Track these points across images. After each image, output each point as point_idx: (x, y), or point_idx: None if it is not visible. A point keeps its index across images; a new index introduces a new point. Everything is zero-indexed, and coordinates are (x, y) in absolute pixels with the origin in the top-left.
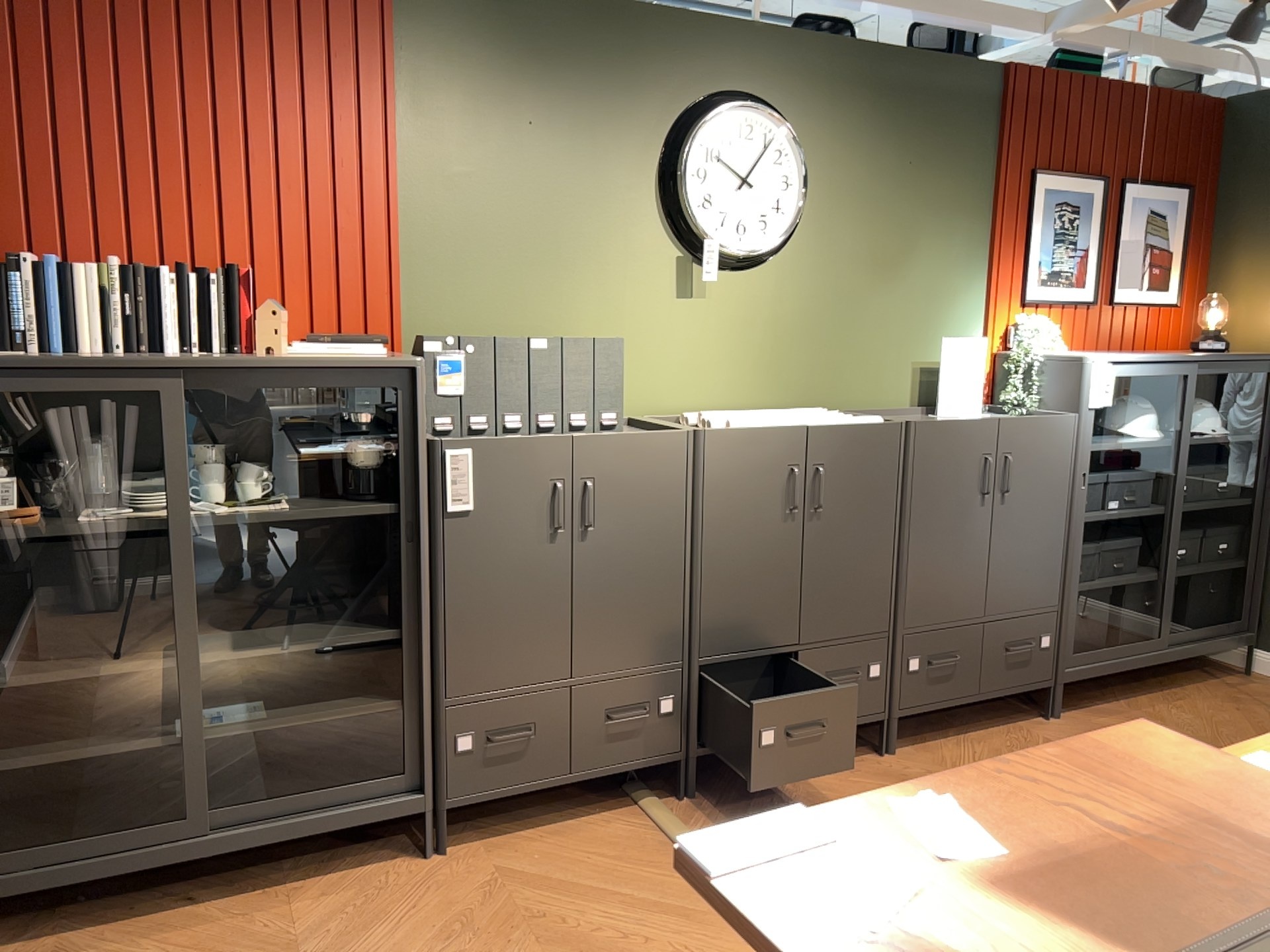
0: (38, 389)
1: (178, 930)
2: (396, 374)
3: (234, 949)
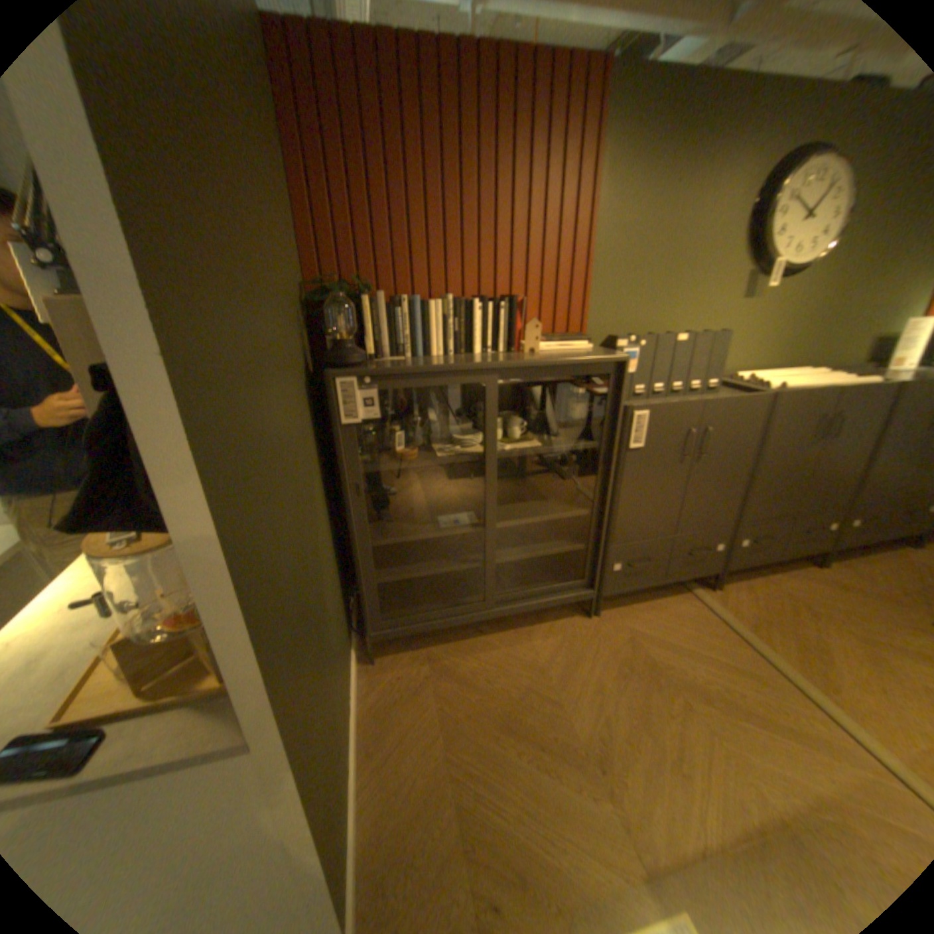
0: (422, 385)
1: (483, 653)
2: (612, 365)
3: (516, 670)
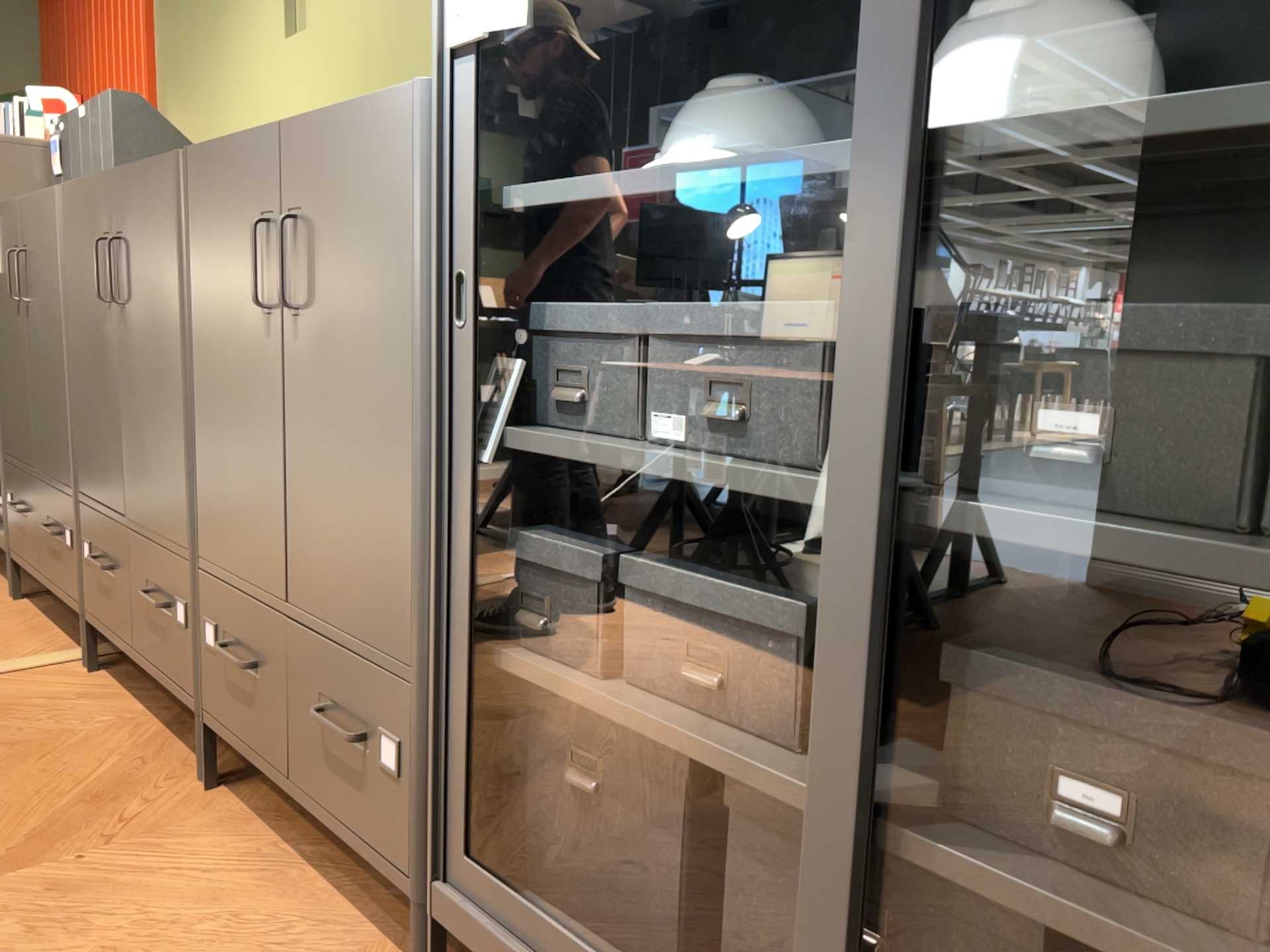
0: None
1: None
2: None
3: None
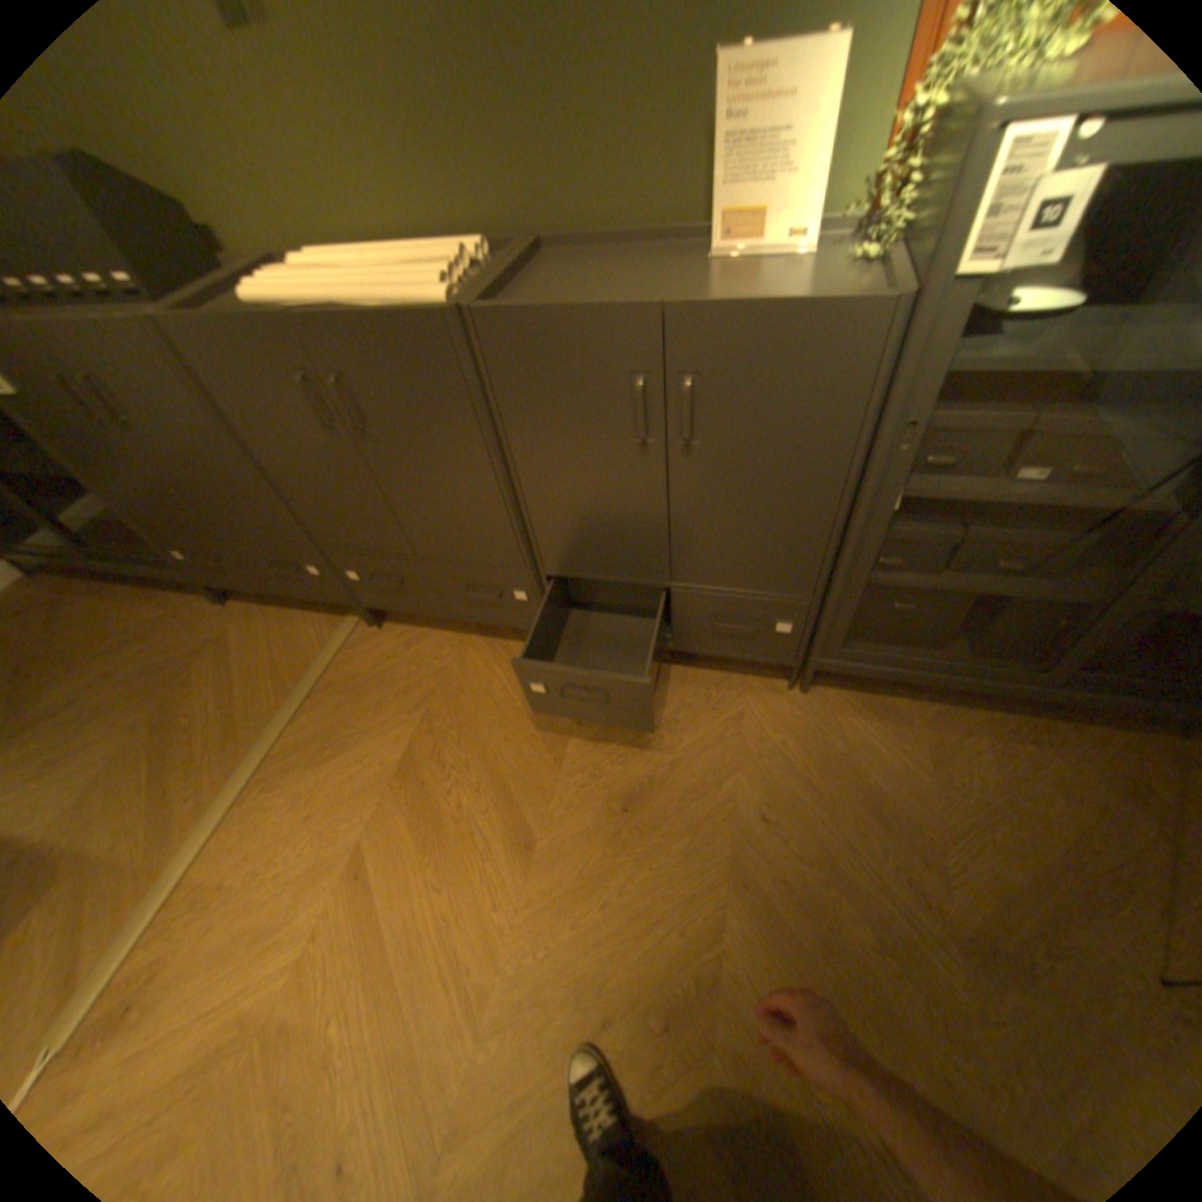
0: None
1: (101, 601)
2: None
3: (96, 627)
